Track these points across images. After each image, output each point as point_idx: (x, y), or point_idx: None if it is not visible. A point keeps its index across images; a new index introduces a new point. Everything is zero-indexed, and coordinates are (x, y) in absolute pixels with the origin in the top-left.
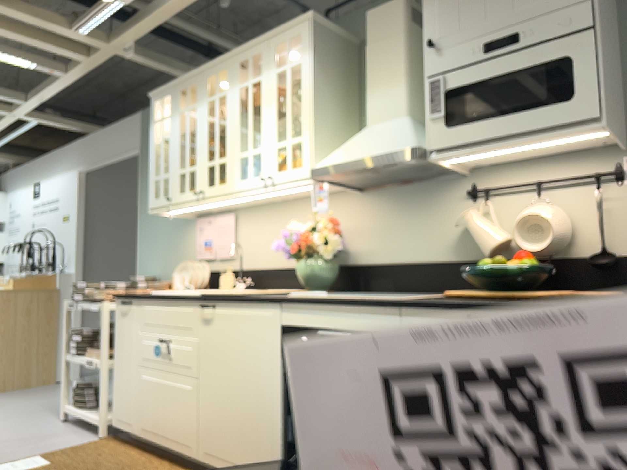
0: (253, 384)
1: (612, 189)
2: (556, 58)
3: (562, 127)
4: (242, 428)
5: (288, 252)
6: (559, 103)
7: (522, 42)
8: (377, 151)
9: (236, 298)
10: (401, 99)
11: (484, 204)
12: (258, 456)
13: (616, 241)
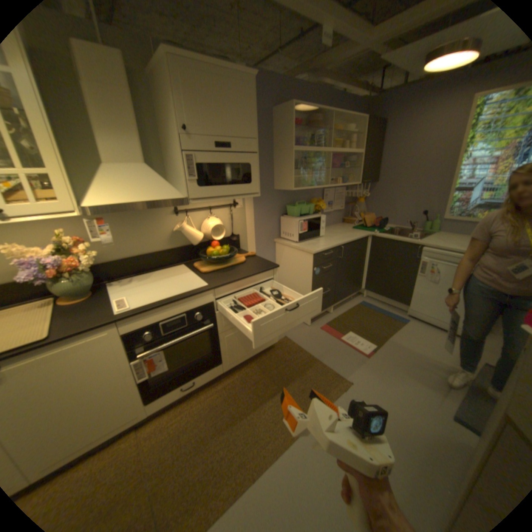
0: (99, 386)
1: (233, 210)
2: (246, 163)
3: (246, 194)
4: (95, 416)
5: (40, 277)
6: (247, 184)
7: (233, 149)
8: (155, 197)
9: (50, 342)
10: (138, 149)
11: (183, 217)
12: (119, 417)
13: (234, 230)
